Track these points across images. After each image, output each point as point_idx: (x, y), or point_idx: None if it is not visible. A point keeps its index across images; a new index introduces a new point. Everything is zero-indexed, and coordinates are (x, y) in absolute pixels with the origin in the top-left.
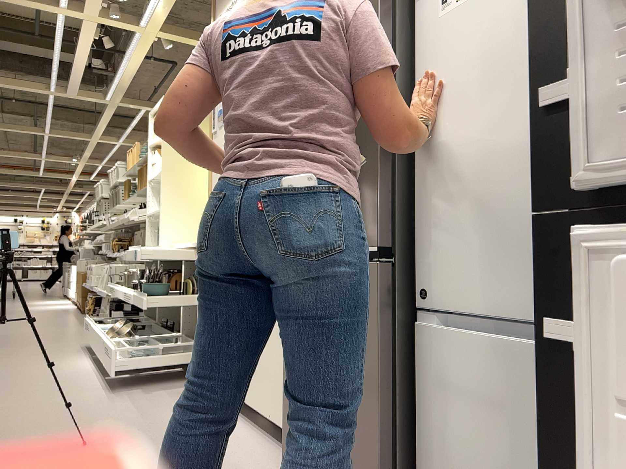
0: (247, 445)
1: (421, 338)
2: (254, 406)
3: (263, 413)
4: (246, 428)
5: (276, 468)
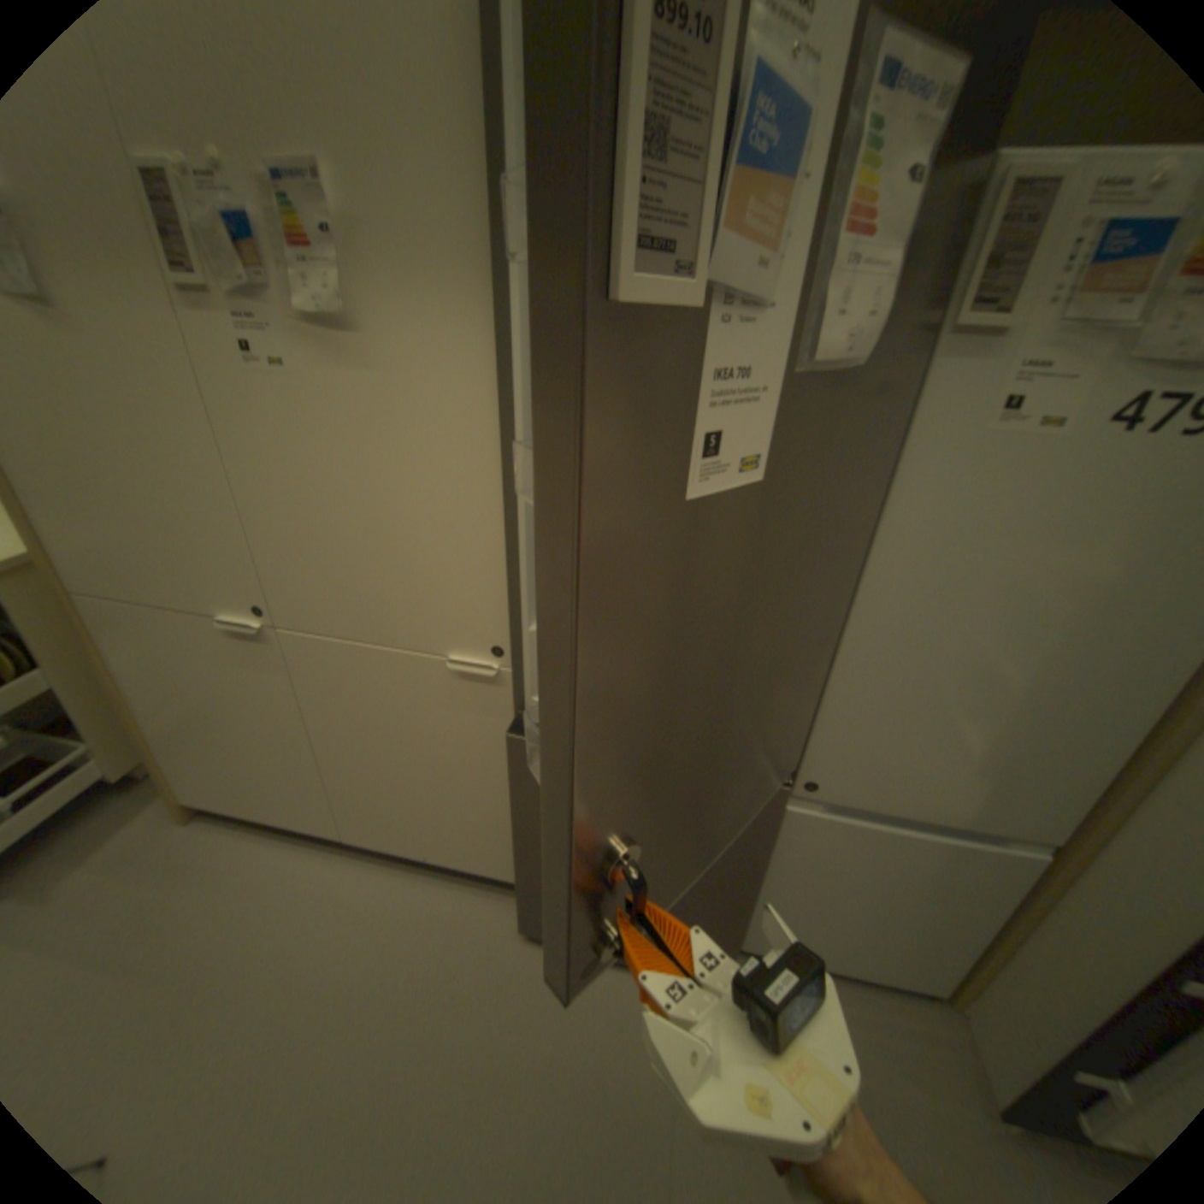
0: (406, 908)
1: (788, 817)
2: (372, 845)
3: (405, 853)
4: (361, 870)
5: (492, 926)
